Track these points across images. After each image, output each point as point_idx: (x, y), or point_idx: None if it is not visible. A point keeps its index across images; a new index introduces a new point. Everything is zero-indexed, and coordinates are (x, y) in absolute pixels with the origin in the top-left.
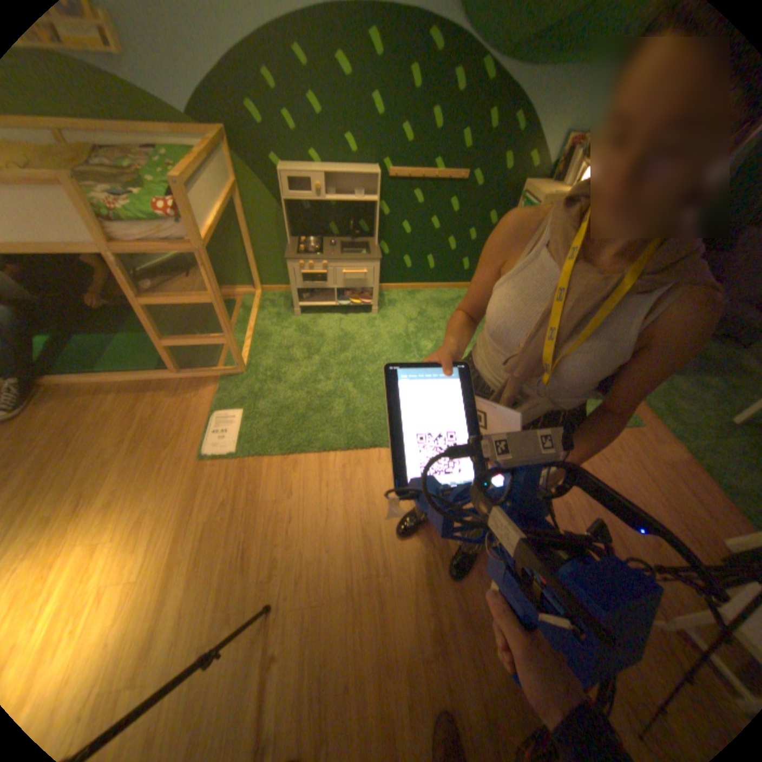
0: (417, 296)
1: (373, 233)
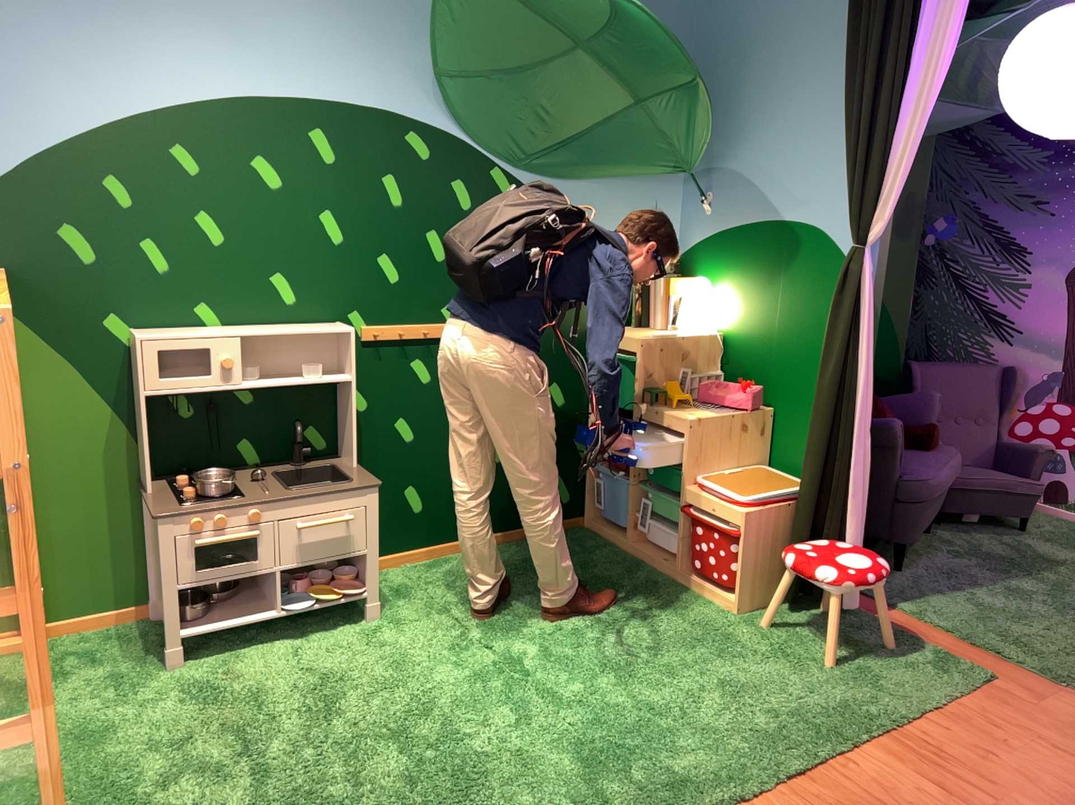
0: (451, 563)
1: (340, 447)
